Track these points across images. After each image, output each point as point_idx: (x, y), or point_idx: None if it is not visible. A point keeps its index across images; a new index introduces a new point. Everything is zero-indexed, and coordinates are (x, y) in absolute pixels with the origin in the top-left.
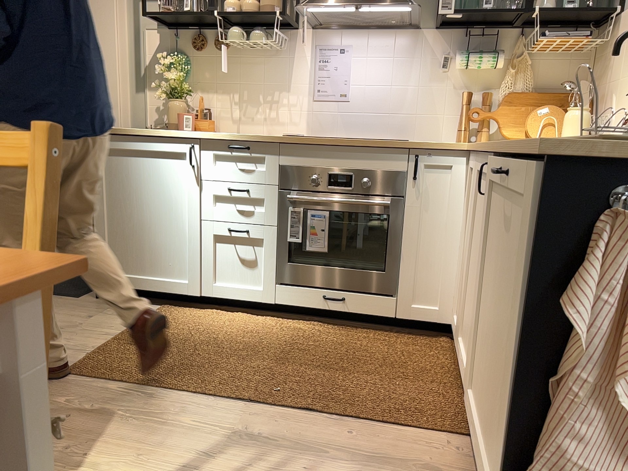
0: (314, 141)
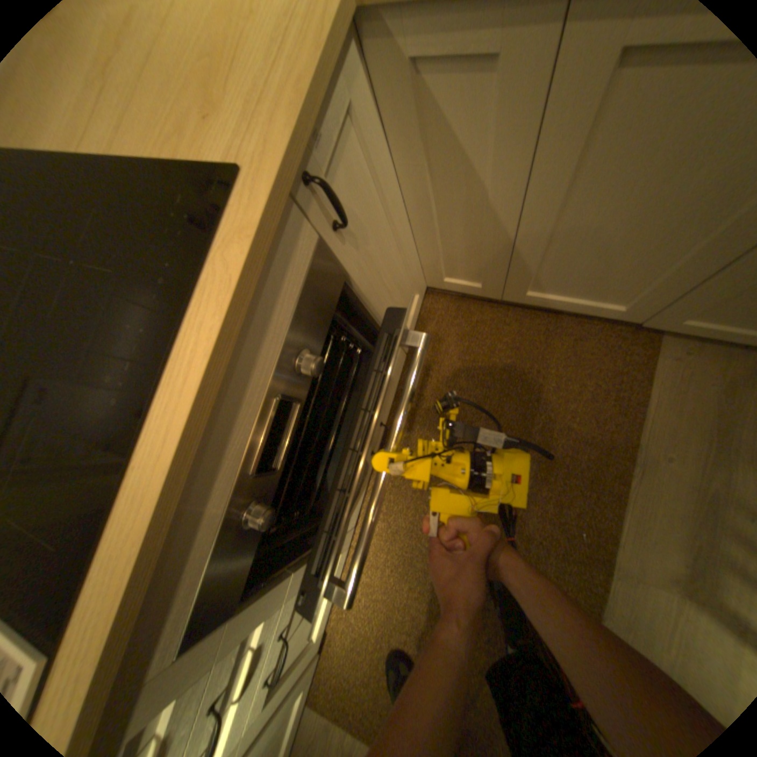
0: (140, 565)
